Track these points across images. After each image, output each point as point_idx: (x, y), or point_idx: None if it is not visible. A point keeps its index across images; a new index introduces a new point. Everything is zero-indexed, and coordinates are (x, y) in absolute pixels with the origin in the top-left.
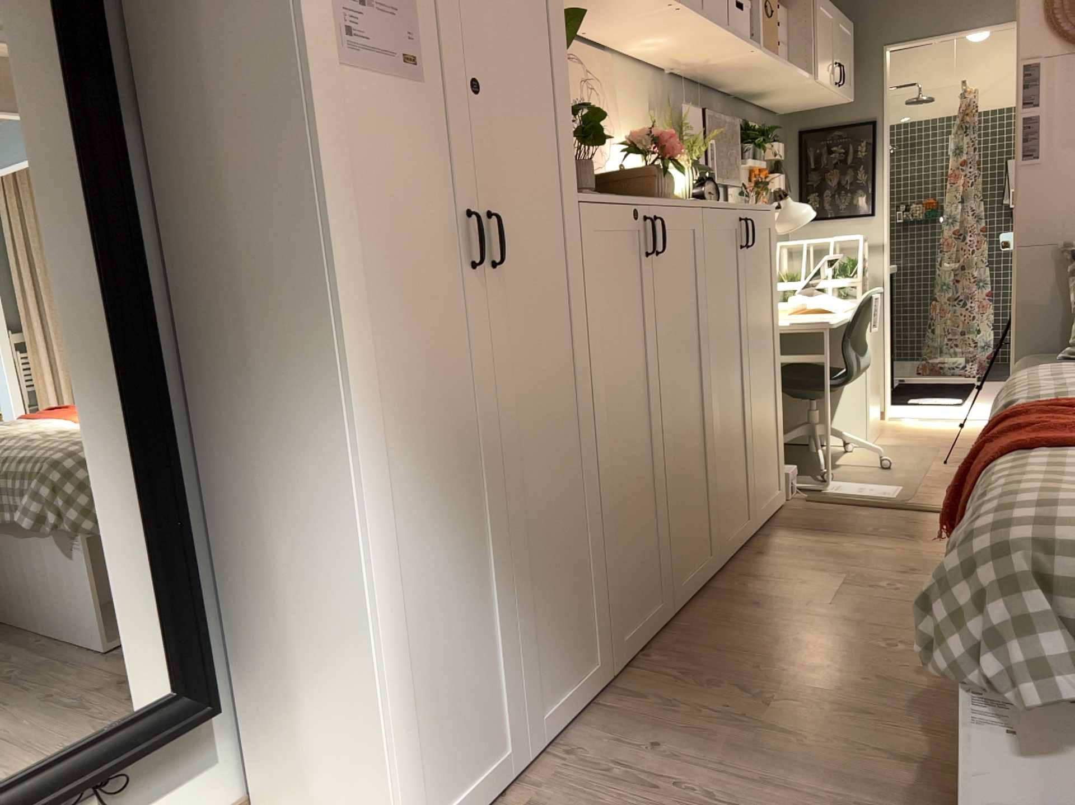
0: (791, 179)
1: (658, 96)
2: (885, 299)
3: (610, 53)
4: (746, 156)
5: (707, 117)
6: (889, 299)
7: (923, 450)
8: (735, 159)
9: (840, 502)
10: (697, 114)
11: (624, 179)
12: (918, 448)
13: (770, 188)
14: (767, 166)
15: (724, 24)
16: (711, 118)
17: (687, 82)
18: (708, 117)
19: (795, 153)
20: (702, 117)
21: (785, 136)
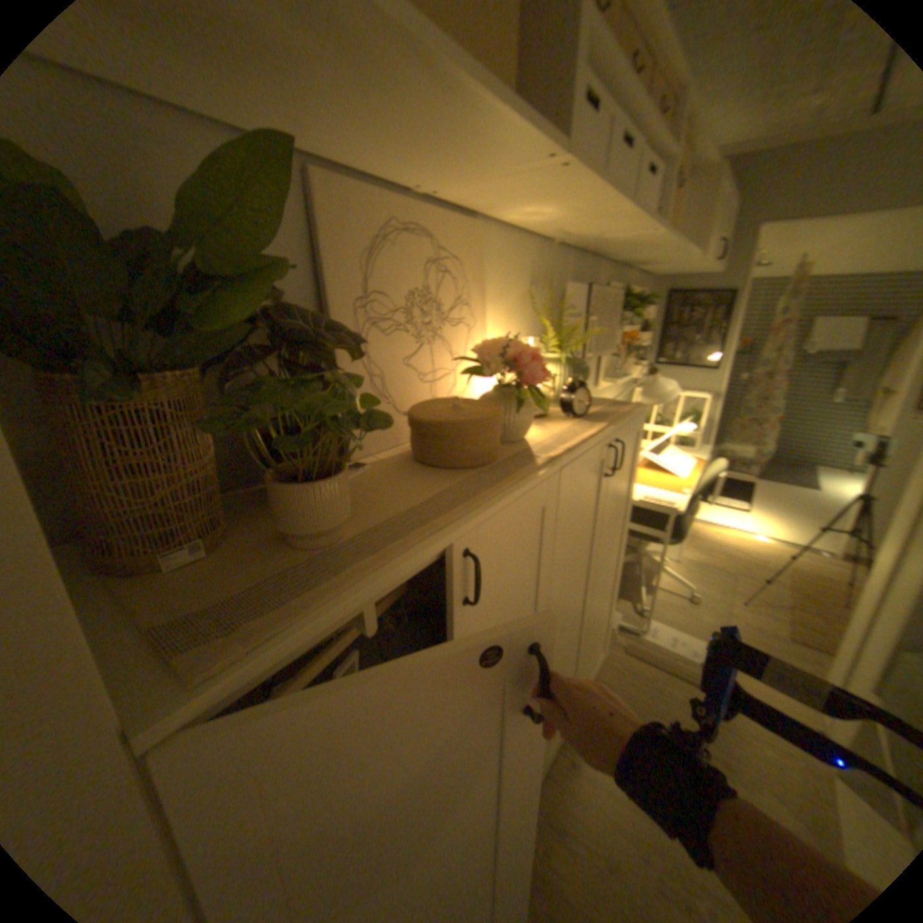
0: (654, 329)
1: (542, 269)
2: (711, 437)
3: (483, 220)
4: (623, 318)
5: (592, 285)
6: (714, 436)
7: (723, 577)
8: (613, 323)
9: (654, 665)
10: (583, 284)
11: (447, 435)
12: (719, 573)
13: (637, 344)
14: (638, 323)
15: (632, 191)
16: (597, 286)
17: (578, 251)
18: (594, 286)
19: (661, 308)
20: (589, 285)
21: (656, 293)
